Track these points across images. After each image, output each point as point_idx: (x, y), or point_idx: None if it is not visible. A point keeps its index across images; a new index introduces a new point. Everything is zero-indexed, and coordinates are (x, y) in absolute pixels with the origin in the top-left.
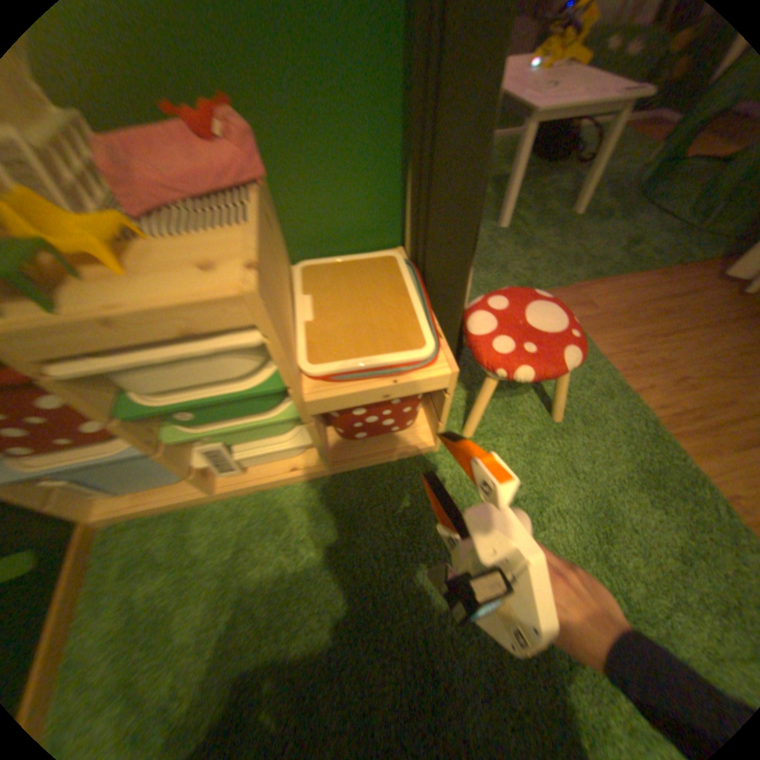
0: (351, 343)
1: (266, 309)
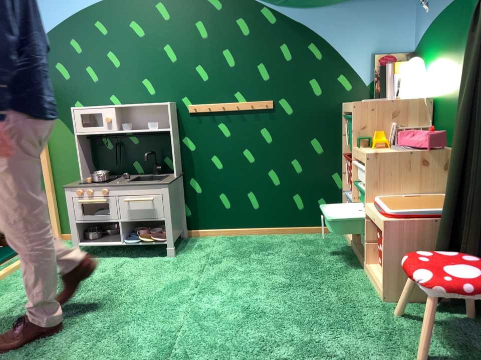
0: (391, 202)
1: (367, 161)
